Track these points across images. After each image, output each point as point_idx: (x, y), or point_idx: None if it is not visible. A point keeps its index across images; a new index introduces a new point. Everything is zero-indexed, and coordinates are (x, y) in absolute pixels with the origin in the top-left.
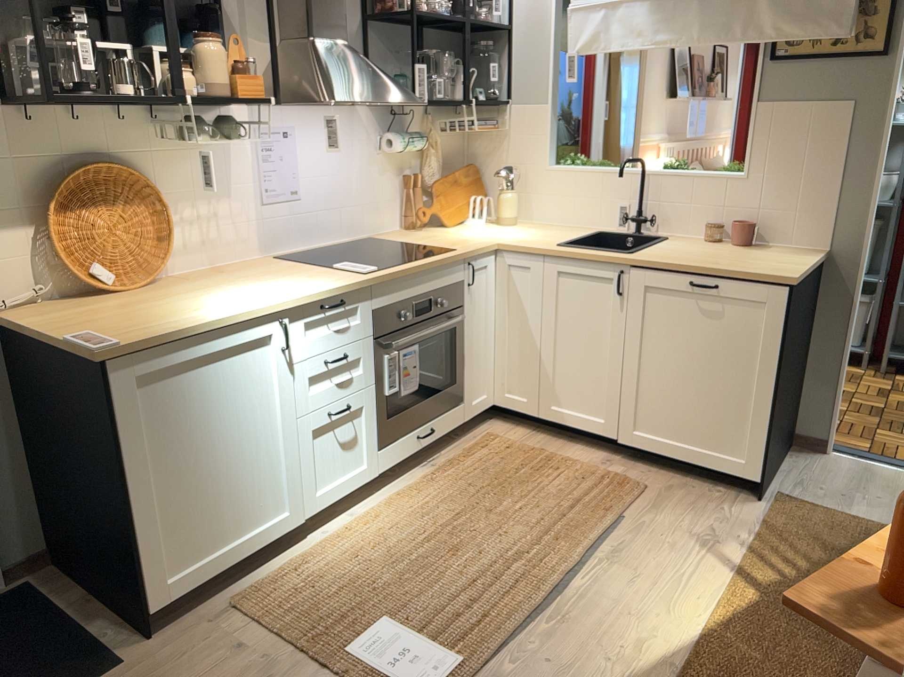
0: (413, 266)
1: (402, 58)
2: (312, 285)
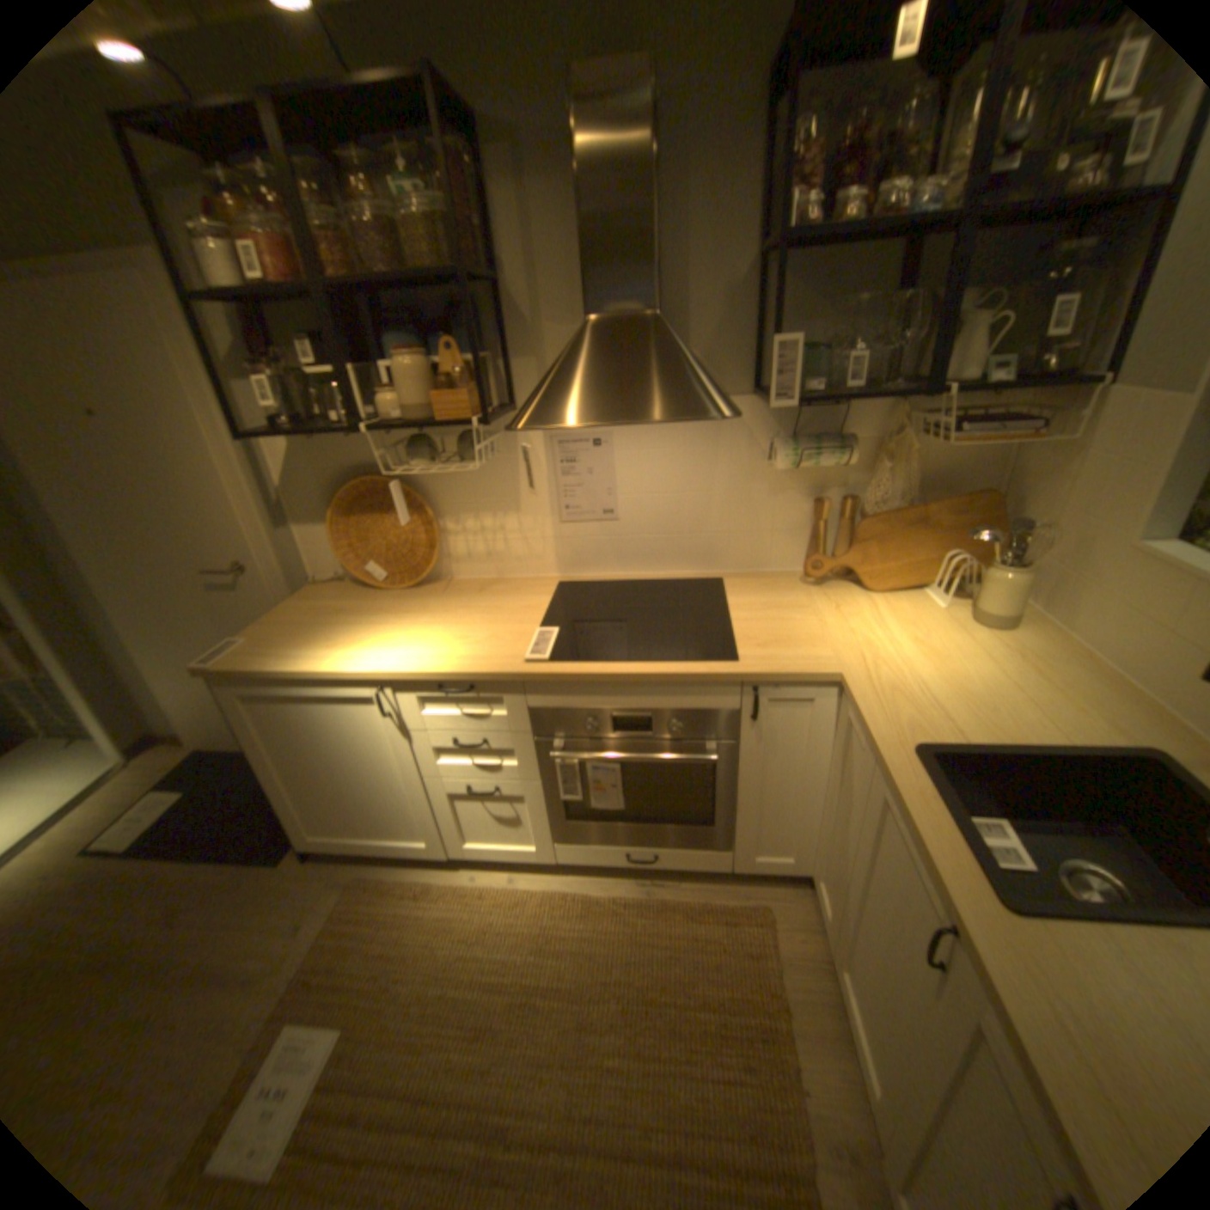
0: (603, 672)
1: (842, 307)
2: (453, 656)
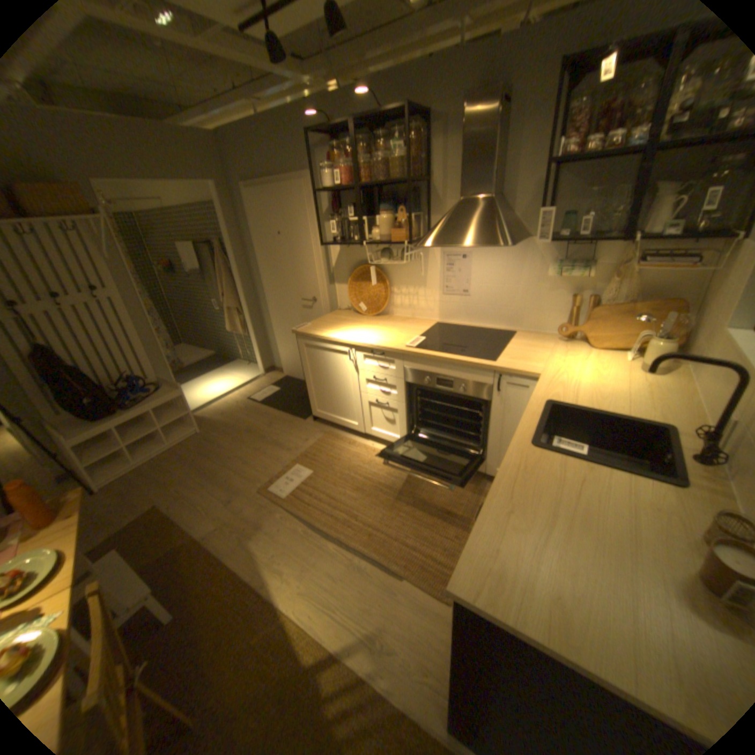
0: (434, 355)
1: (598, 192)
2: (379, 340)
